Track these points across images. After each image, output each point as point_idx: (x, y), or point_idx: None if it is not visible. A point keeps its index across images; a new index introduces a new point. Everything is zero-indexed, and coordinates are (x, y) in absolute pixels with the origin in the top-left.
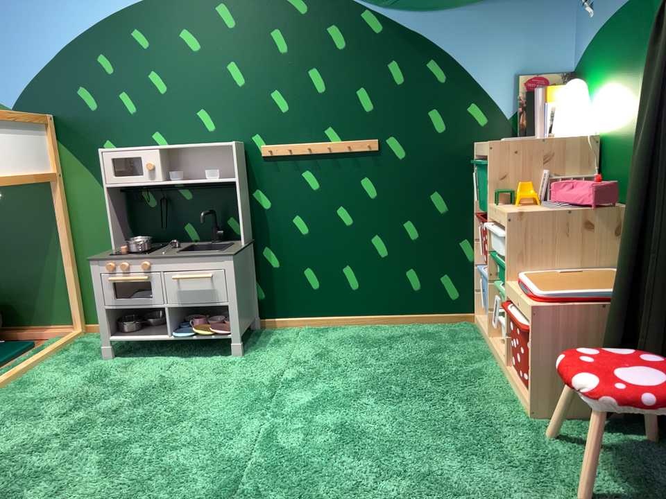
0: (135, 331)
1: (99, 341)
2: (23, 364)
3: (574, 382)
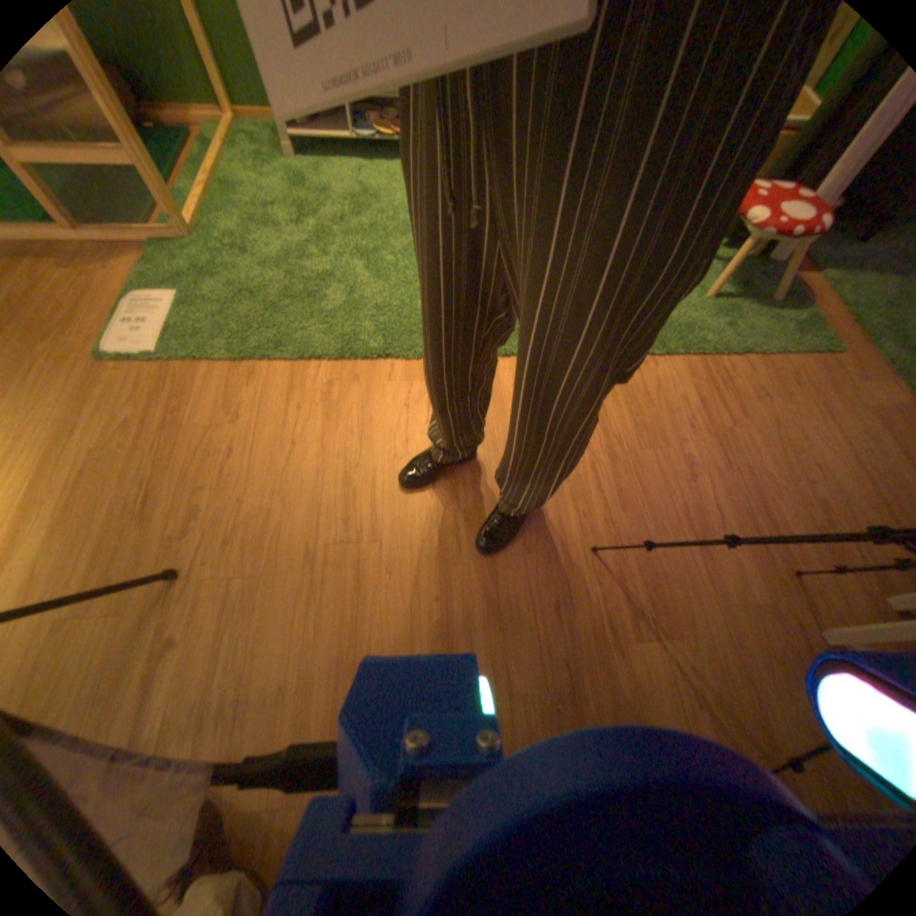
0: (307, 122)
1: (258, 130)
2: (207, 159)
3: (745, 212)
